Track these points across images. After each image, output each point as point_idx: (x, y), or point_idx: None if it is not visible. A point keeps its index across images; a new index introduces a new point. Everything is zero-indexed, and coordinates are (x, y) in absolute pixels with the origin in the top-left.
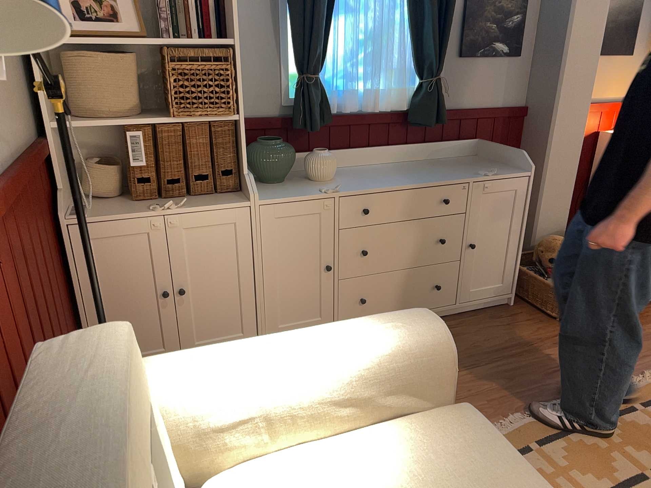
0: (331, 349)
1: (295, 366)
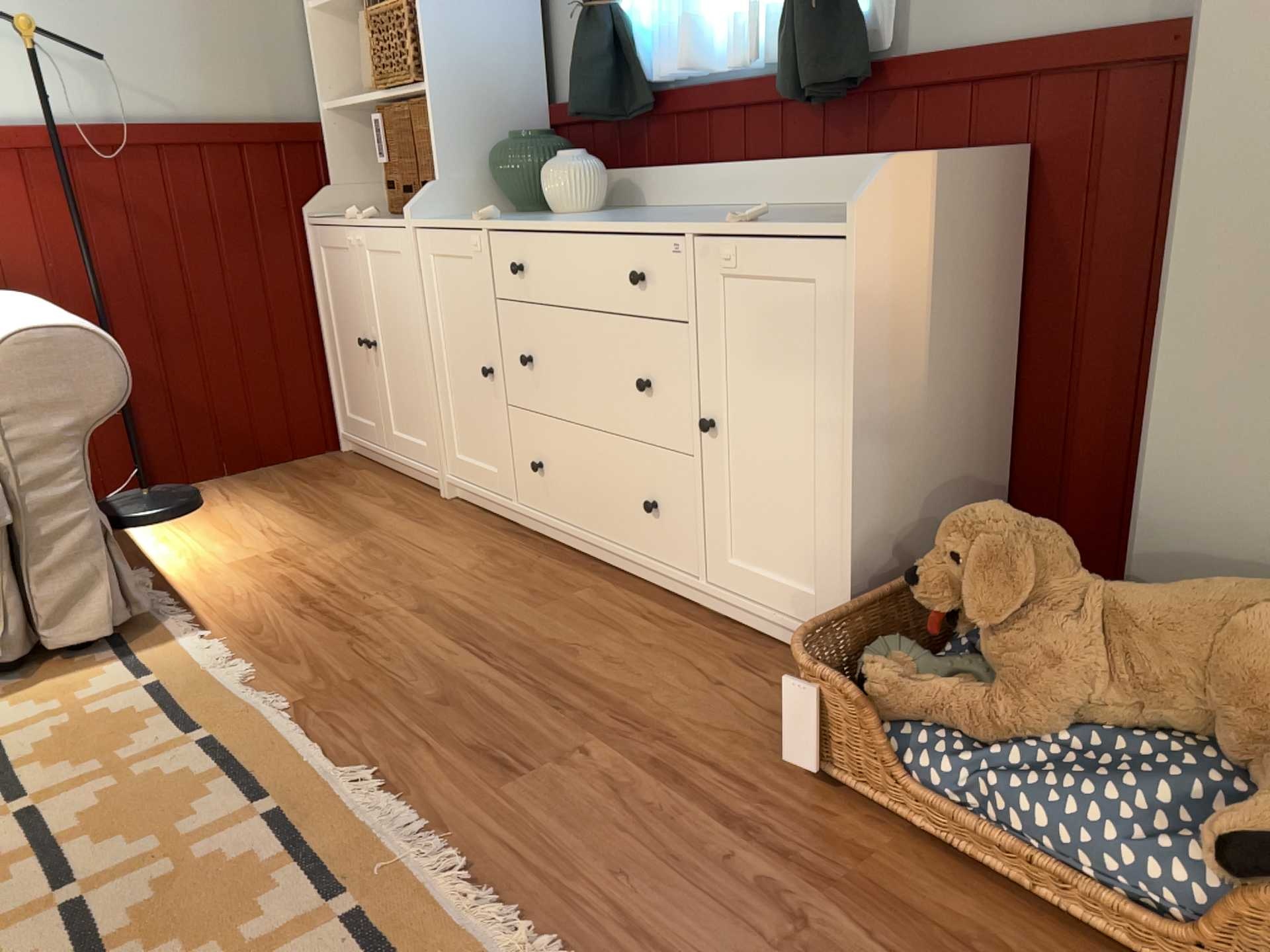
0: None
1: None
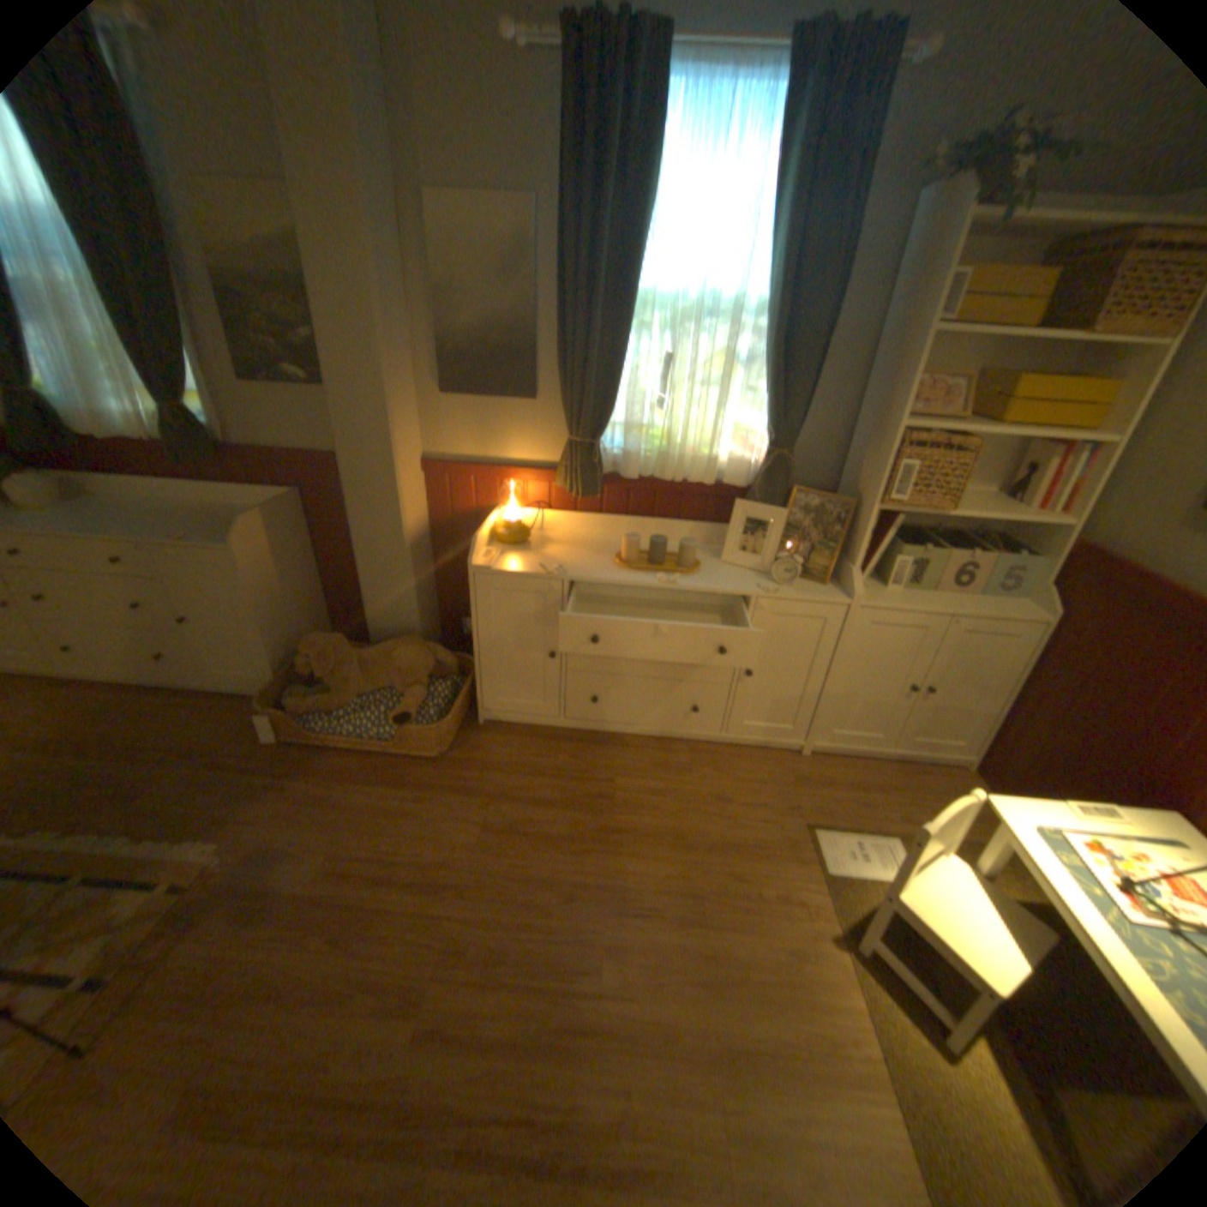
0: None
1: None
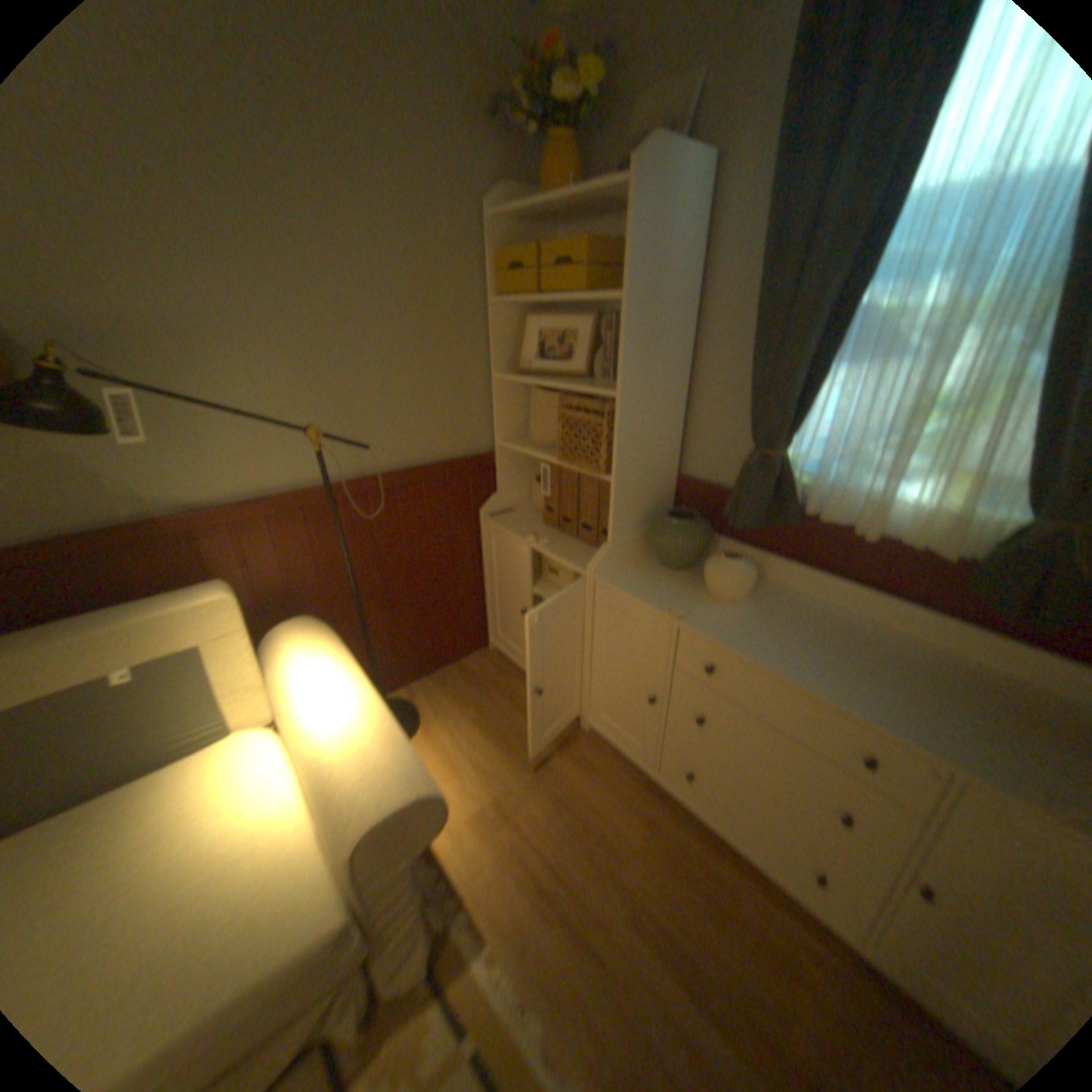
0: (324, 735)
1: (303, 719)
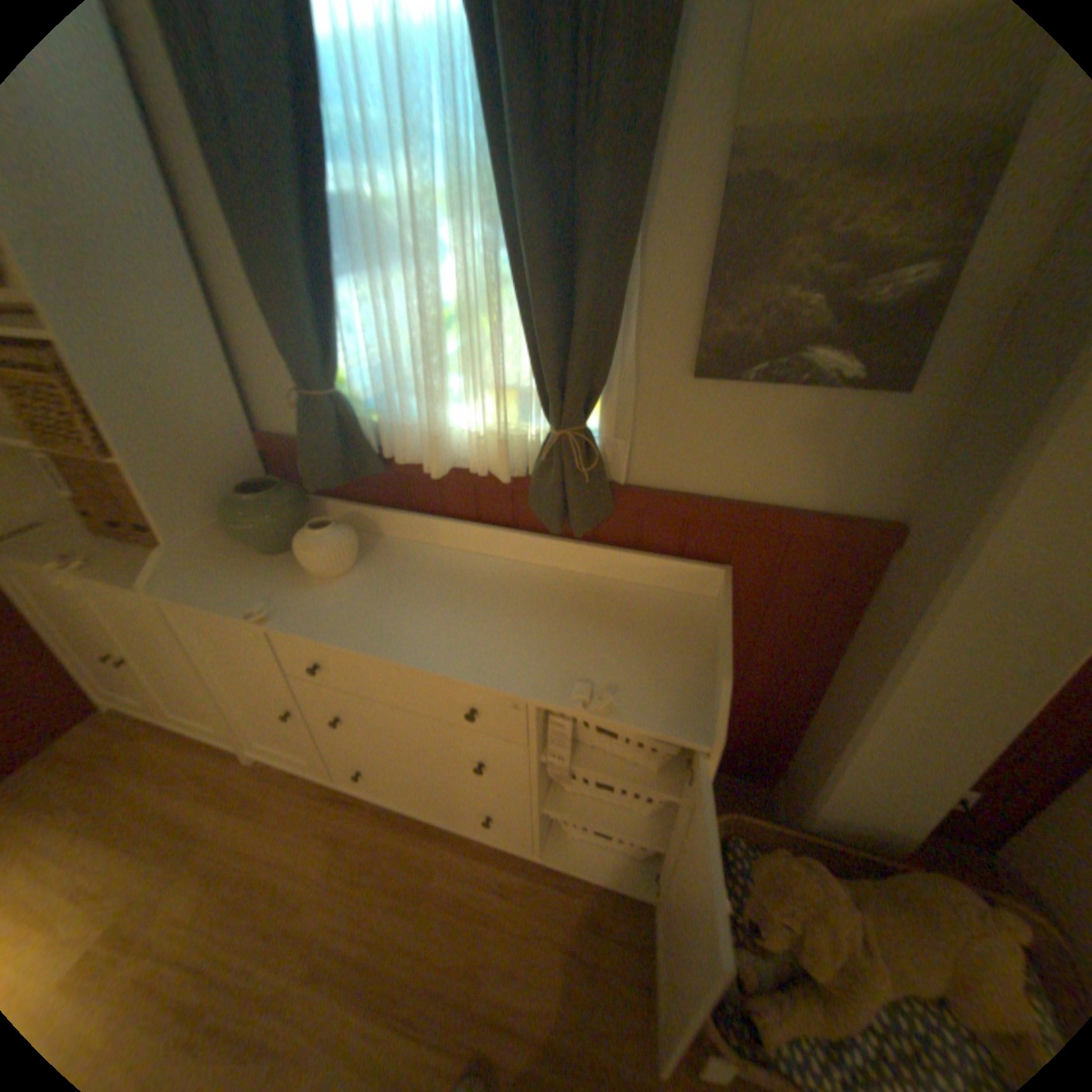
0: None
1: None
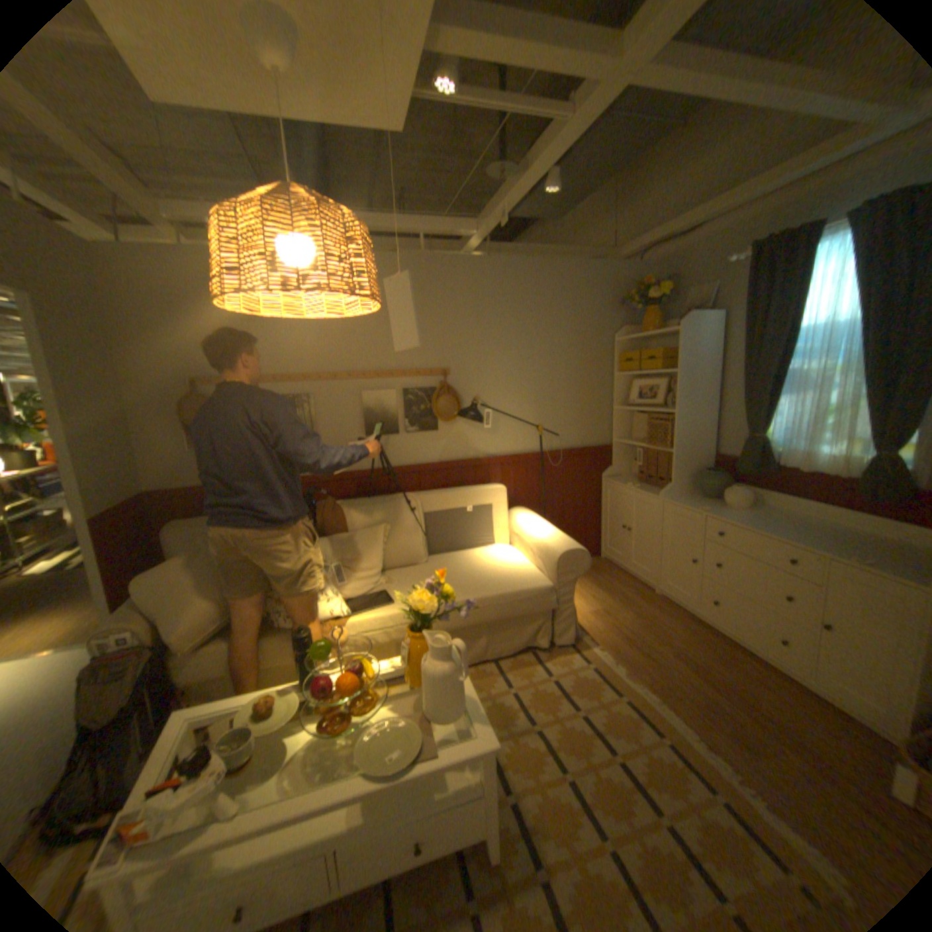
0: (542, 533)
1: (531, 530)
